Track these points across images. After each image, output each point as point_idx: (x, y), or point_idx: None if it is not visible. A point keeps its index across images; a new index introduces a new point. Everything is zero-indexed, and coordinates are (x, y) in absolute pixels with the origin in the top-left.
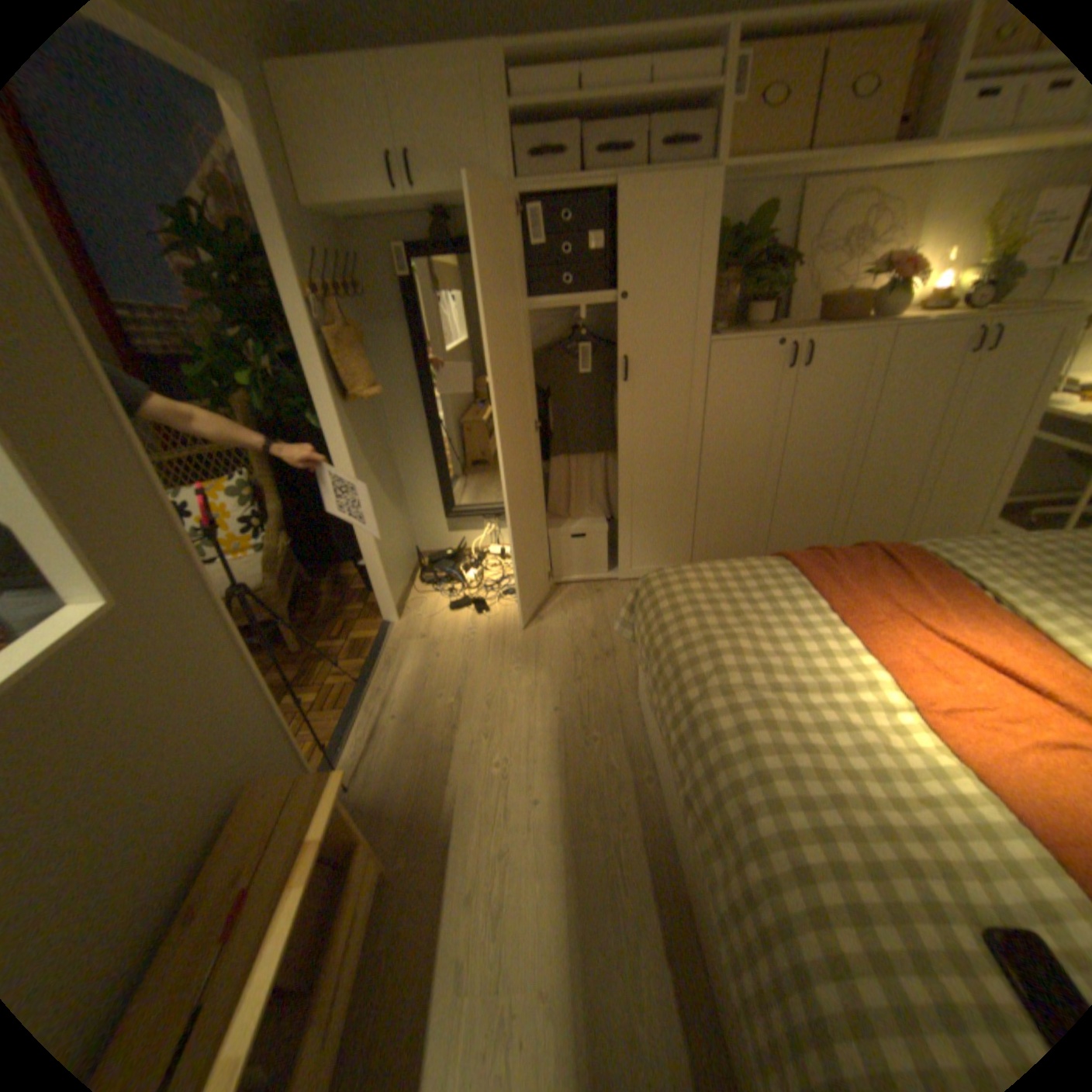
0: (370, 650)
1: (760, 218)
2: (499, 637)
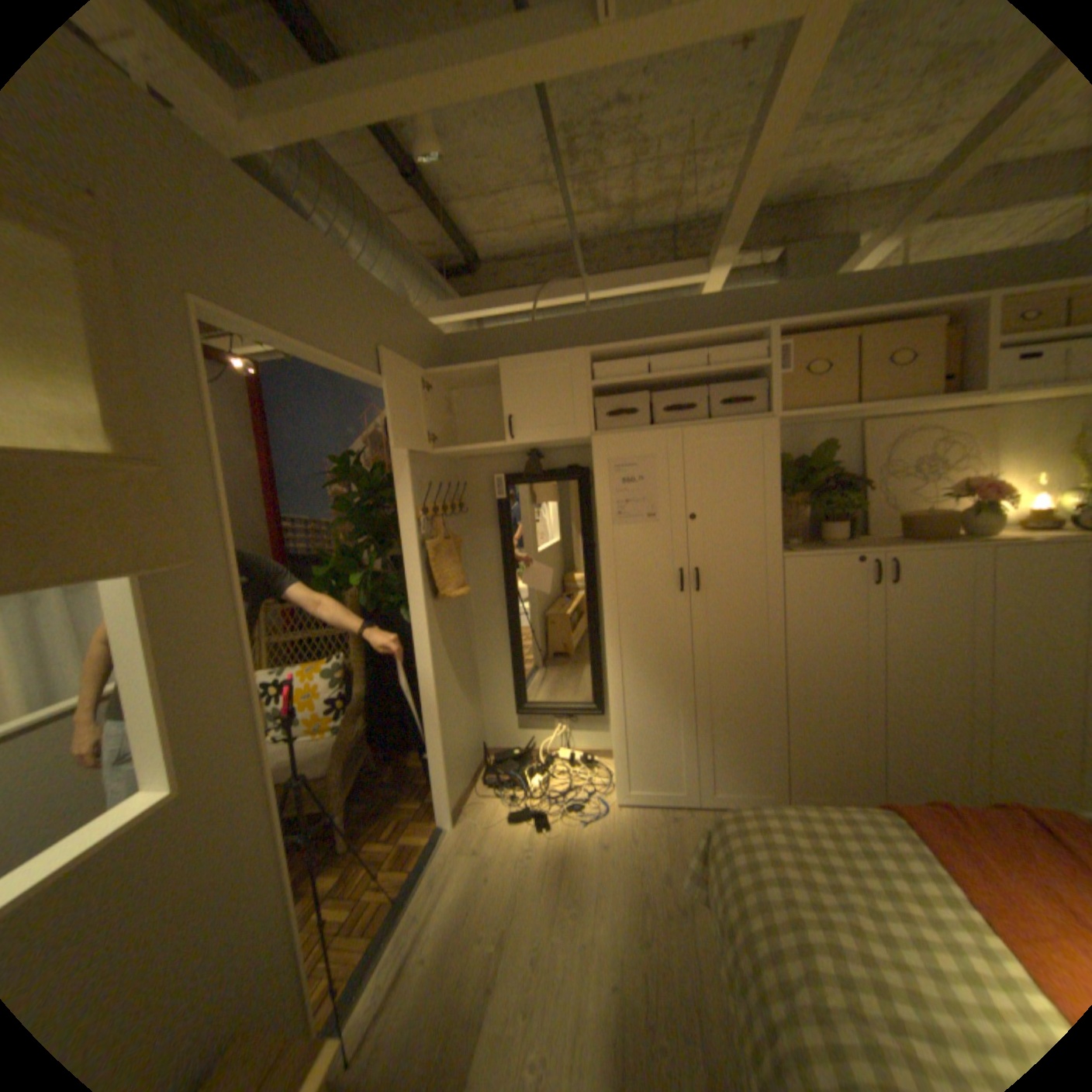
0: (415, 865)
1: (821, 453)
2: (556, 869)
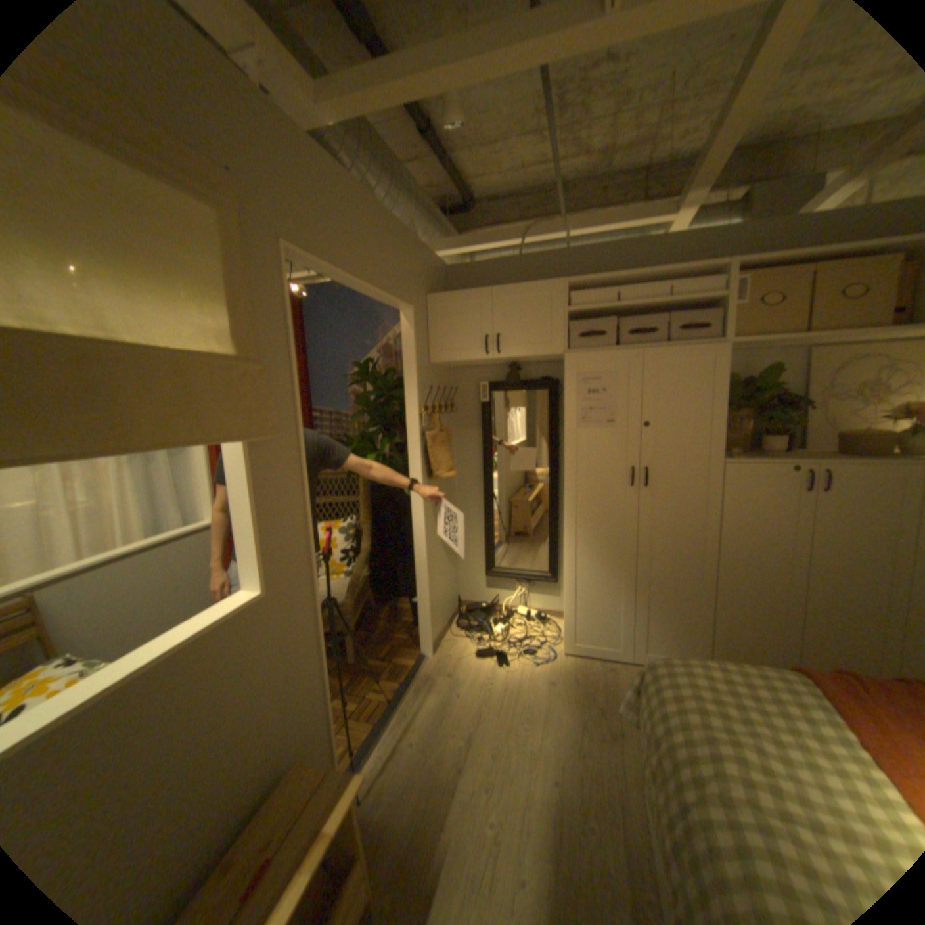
0: (405, 678)
1: (768, 375)
2: (513, 694)
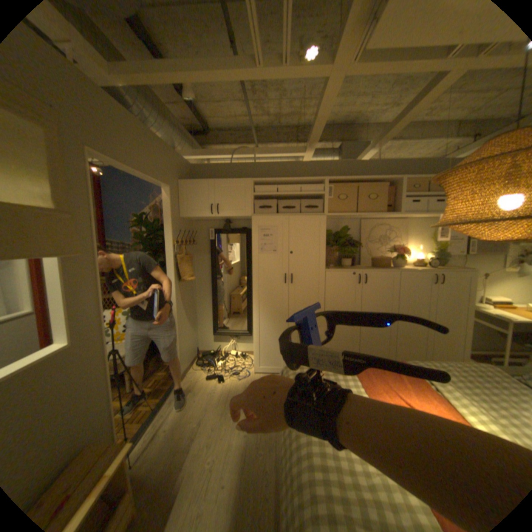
0: (163, 396)
1: (344, 230)
2: (225, 396)
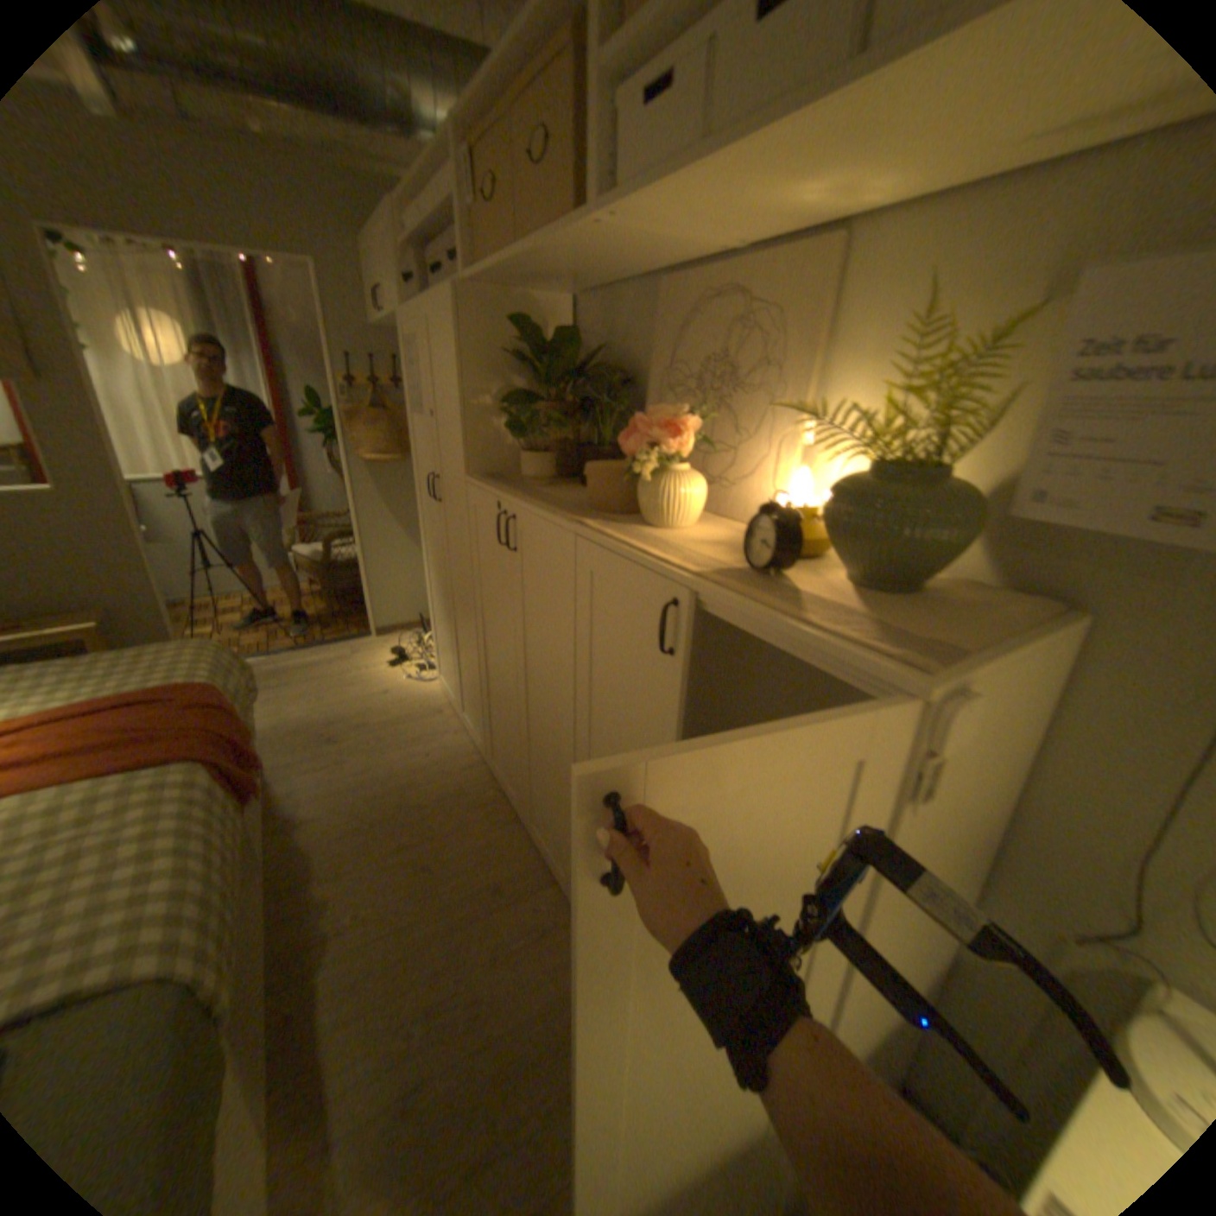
0: (333, 639)
1: (576, 336)
2: (354, 683)
